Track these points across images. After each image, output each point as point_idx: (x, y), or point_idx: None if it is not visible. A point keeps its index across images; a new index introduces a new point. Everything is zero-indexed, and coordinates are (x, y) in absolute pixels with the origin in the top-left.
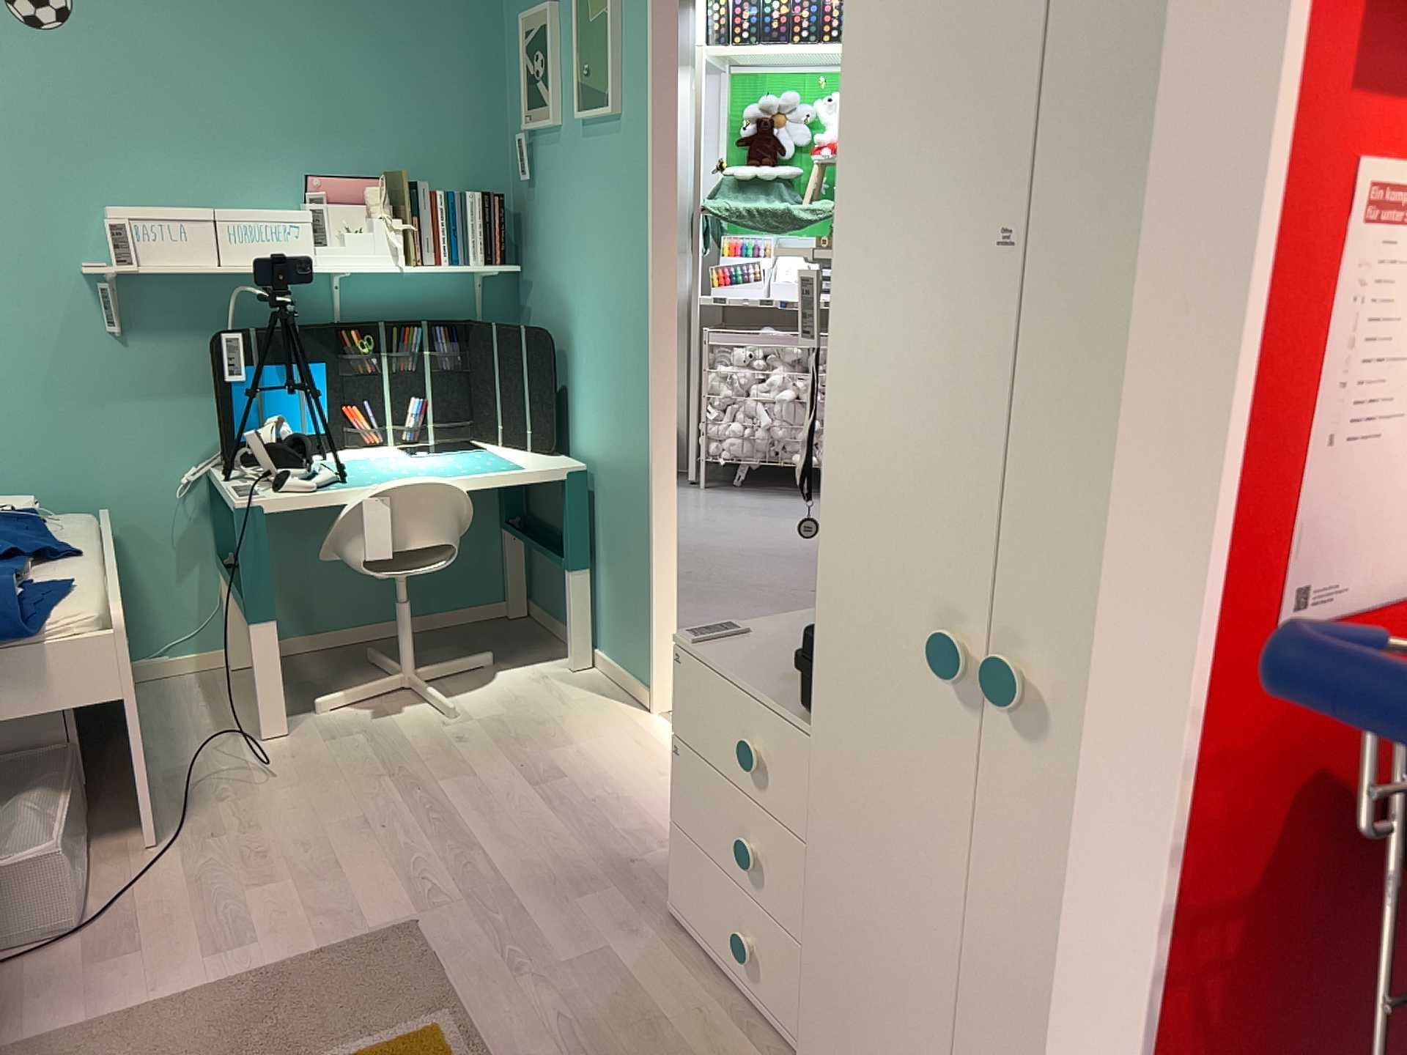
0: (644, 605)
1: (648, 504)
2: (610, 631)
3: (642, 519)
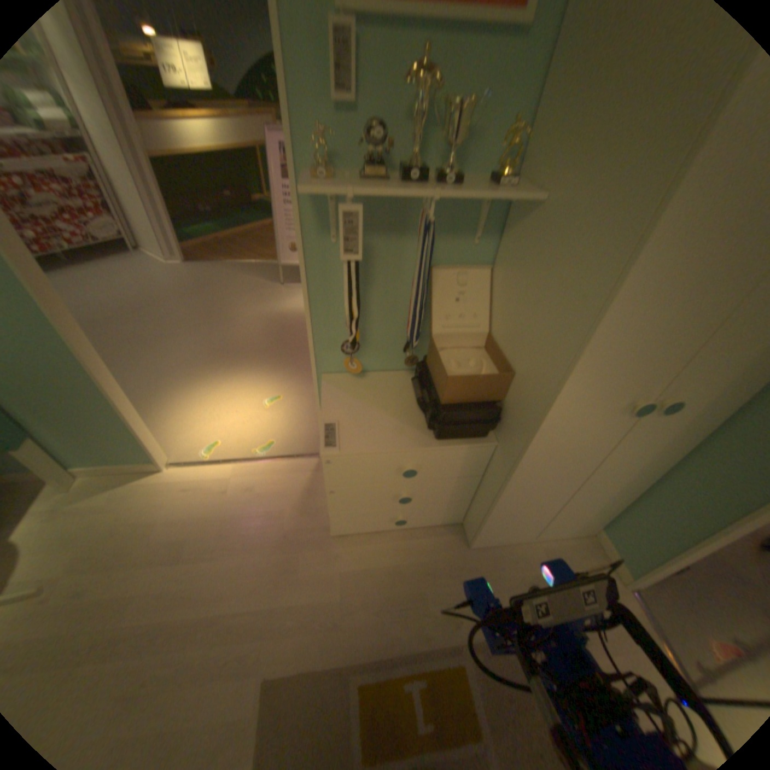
0: (117, 429)
1: (87, 377)
2: (80, 453)
3: (83, 387)
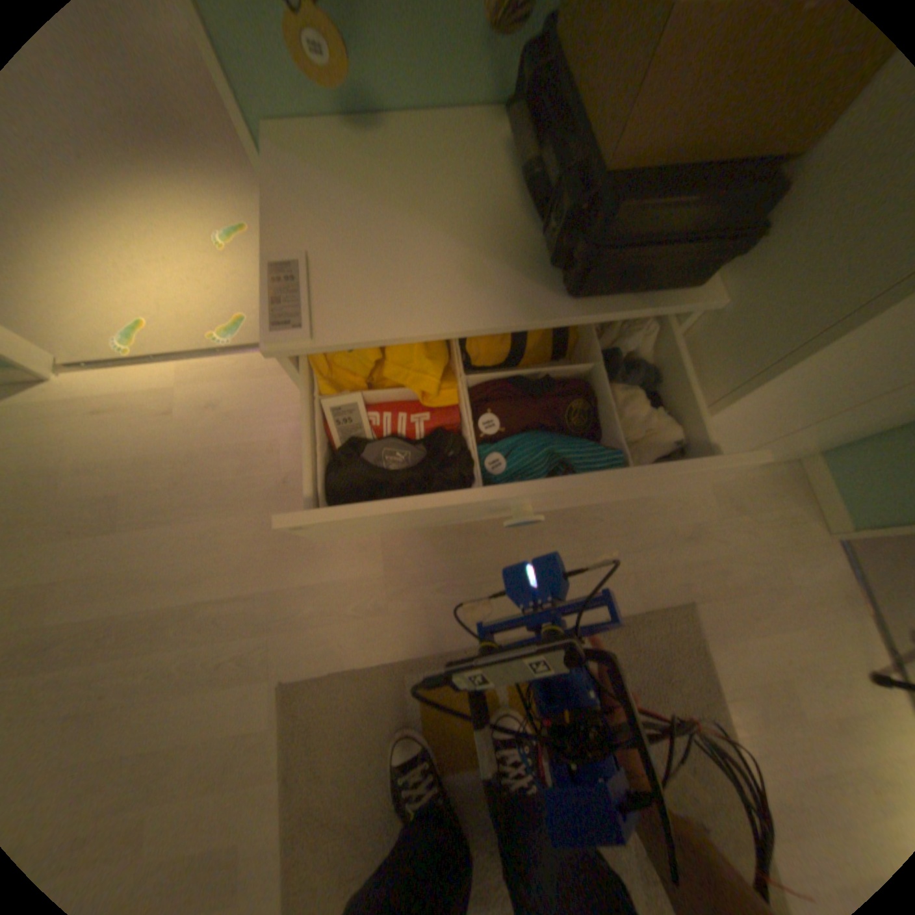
0: None
1: None
2: None
3: None
